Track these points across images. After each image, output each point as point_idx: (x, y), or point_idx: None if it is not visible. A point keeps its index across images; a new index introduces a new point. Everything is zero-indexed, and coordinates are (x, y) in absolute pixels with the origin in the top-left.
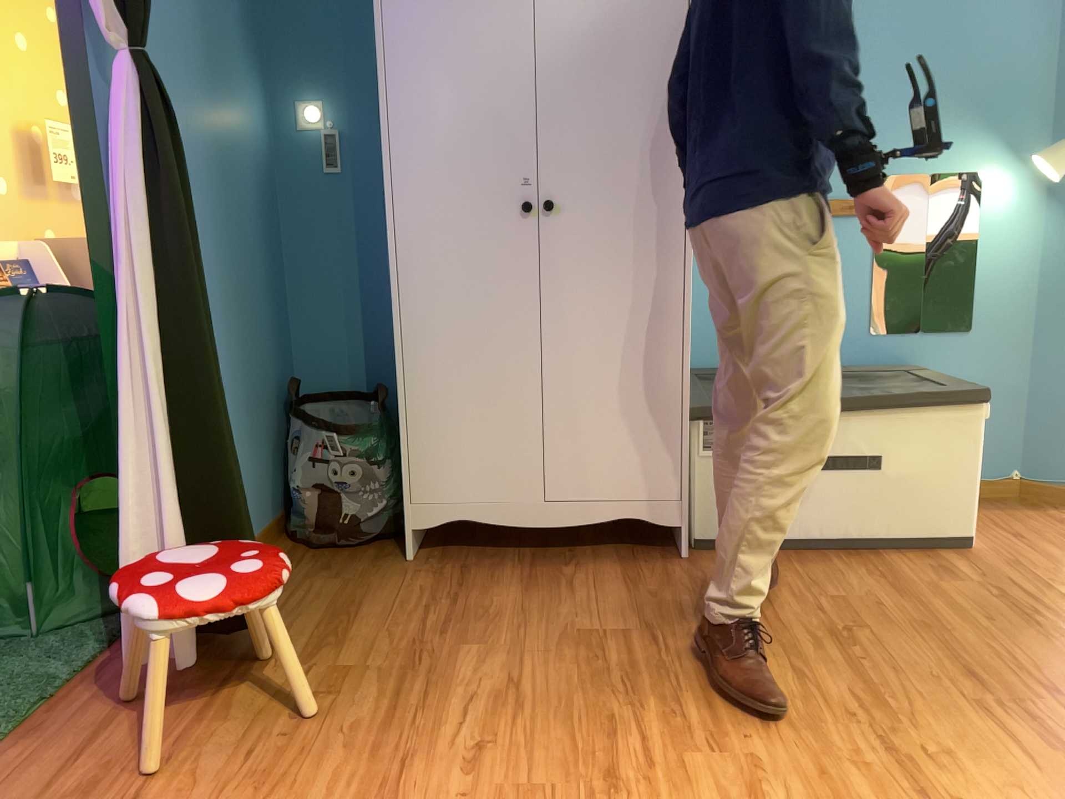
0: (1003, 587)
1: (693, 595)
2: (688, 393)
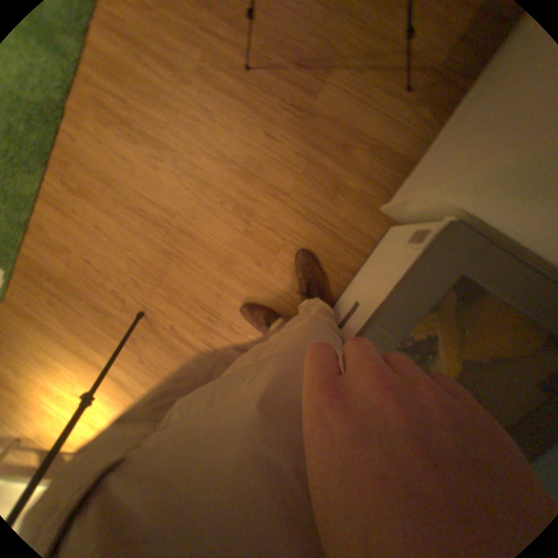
0: (237, 341)
1: (329, 179)
2: (463, 217)
